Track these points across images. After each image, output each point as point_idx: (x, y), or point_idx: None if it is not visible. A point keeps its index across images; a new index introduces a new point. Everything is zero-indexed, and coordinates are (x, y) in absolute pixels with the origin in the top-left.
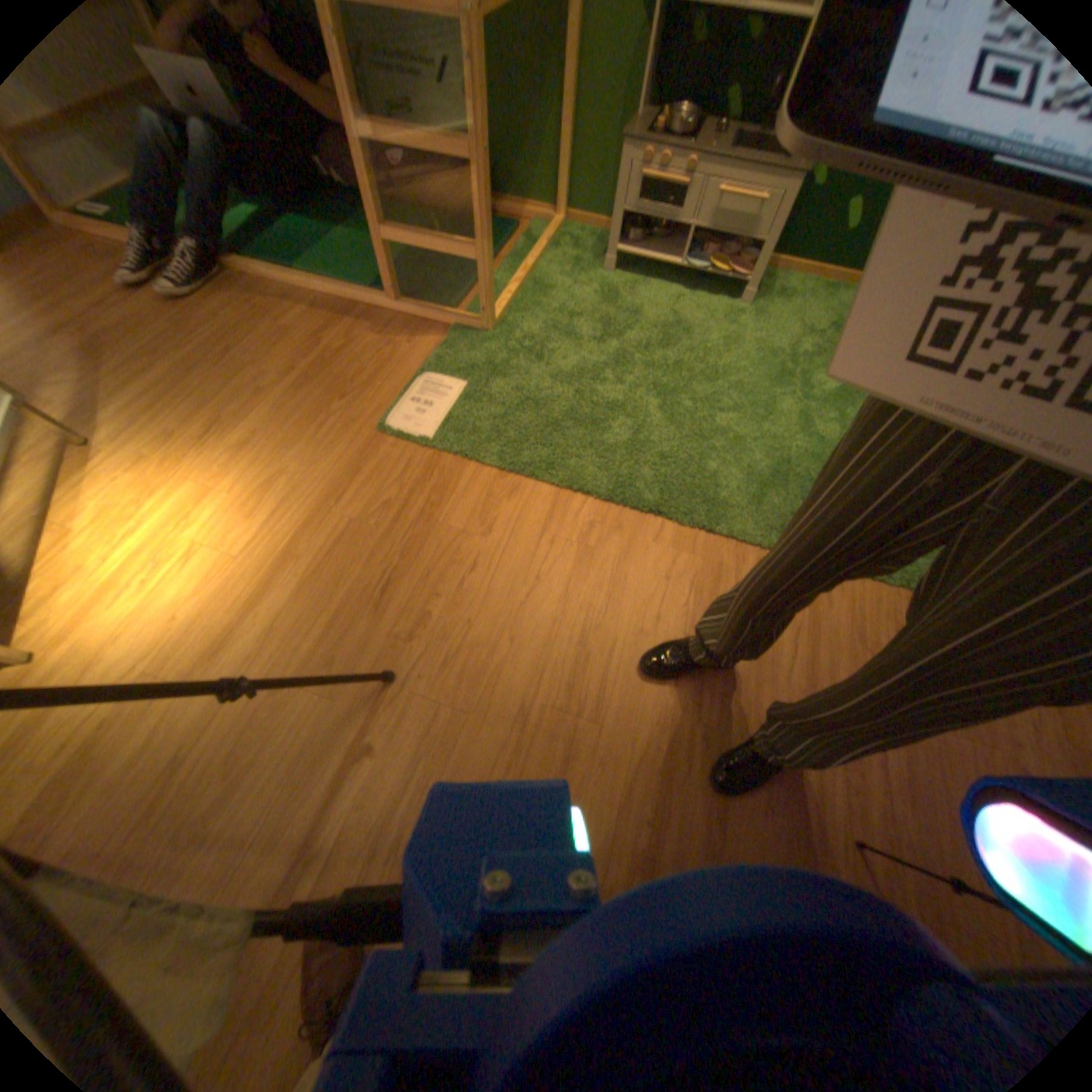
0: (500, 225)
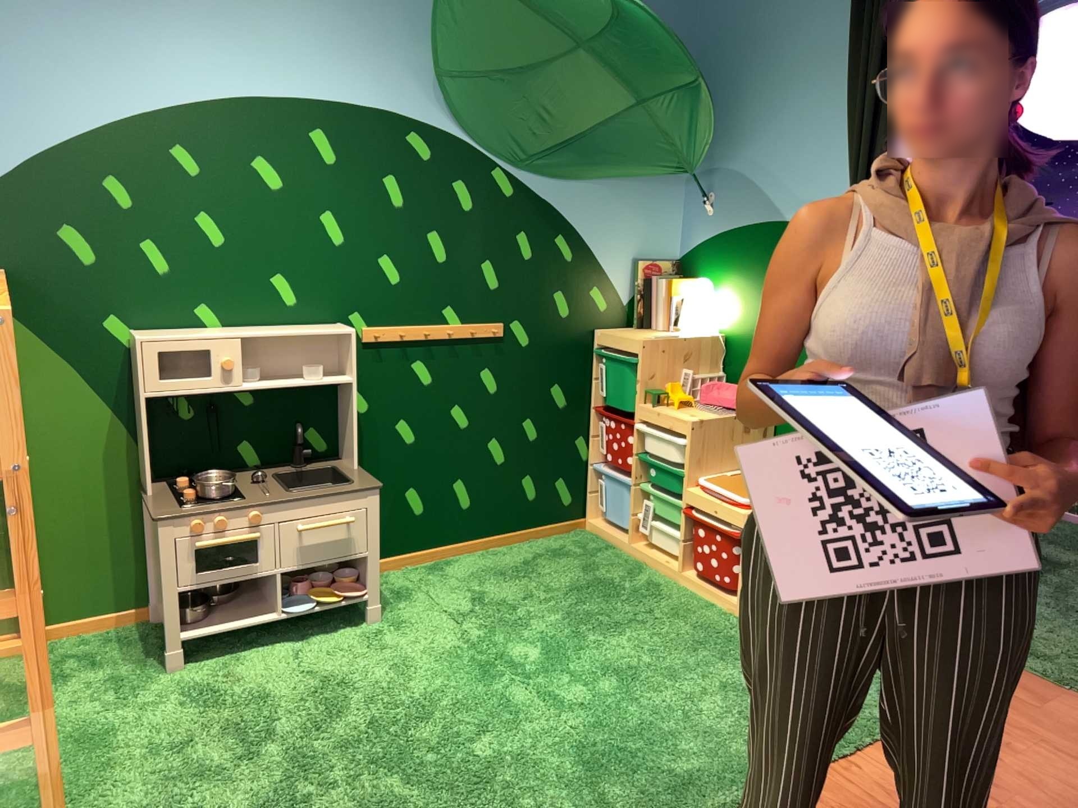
0: None
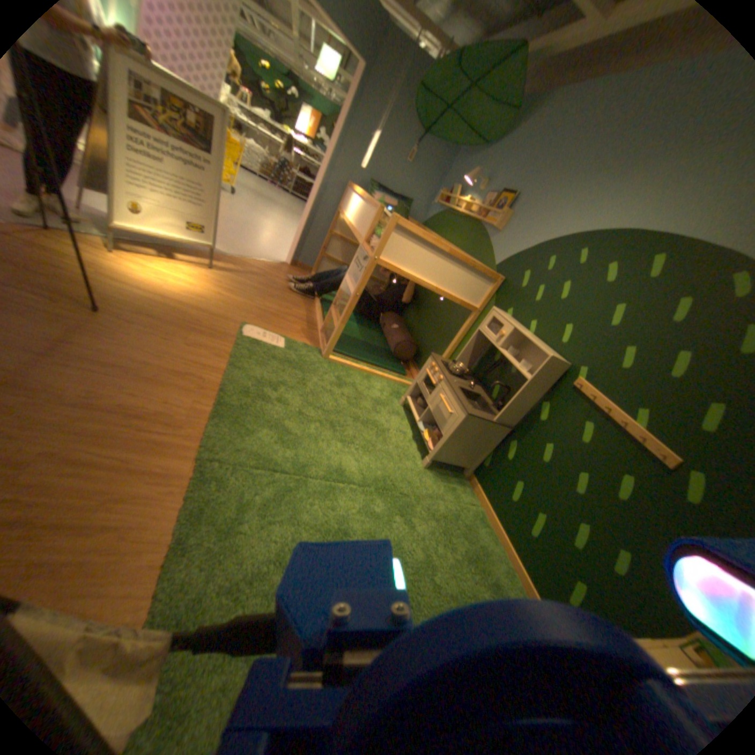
0: (398, 369)
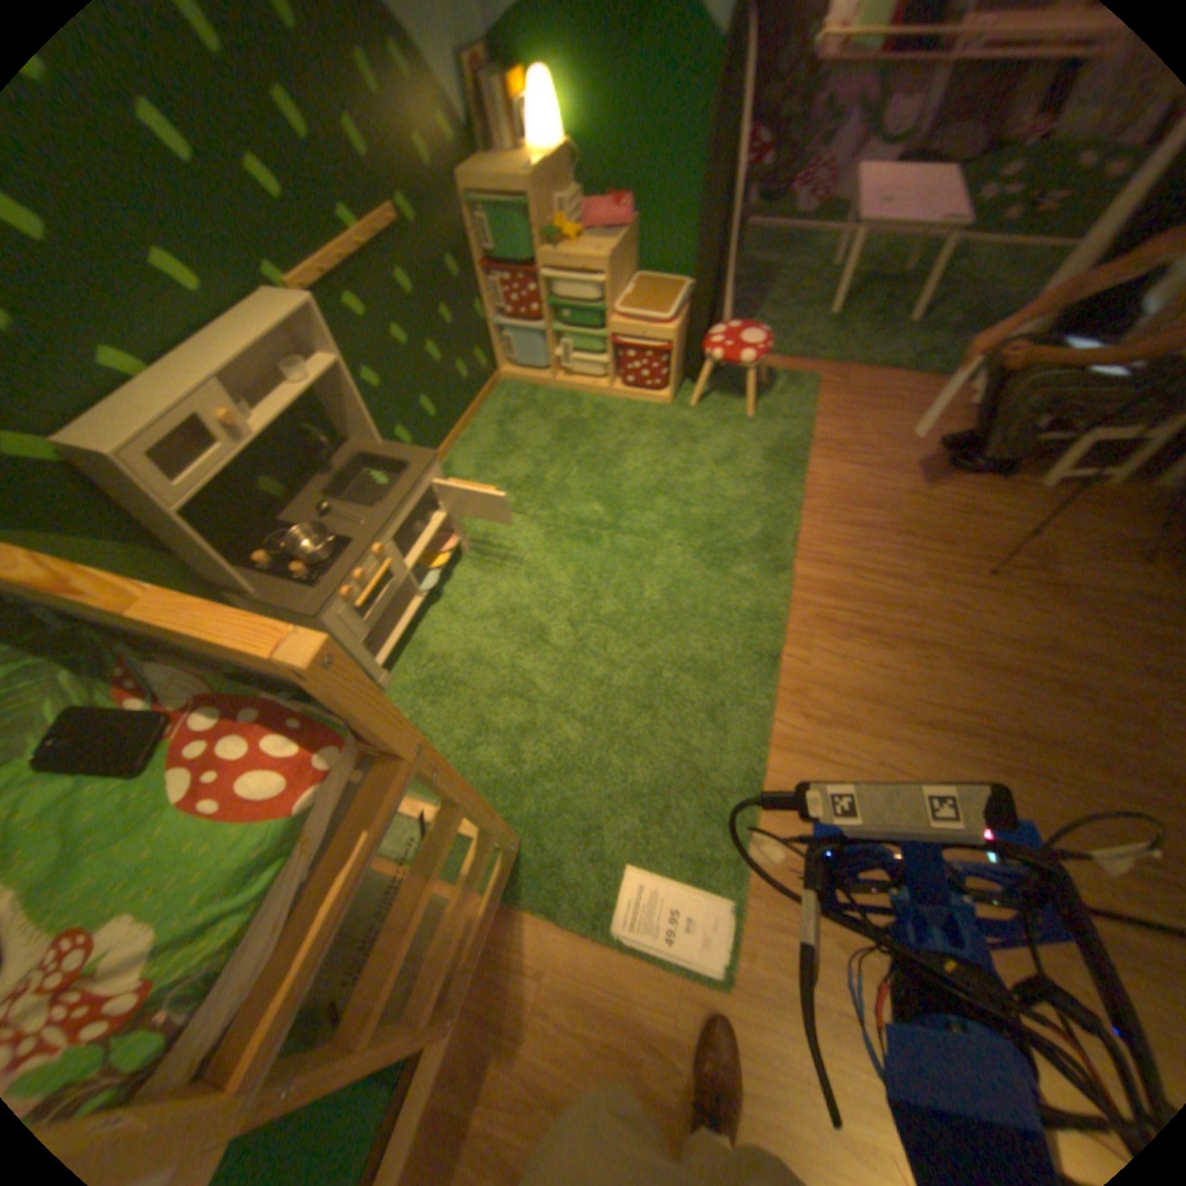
0: None
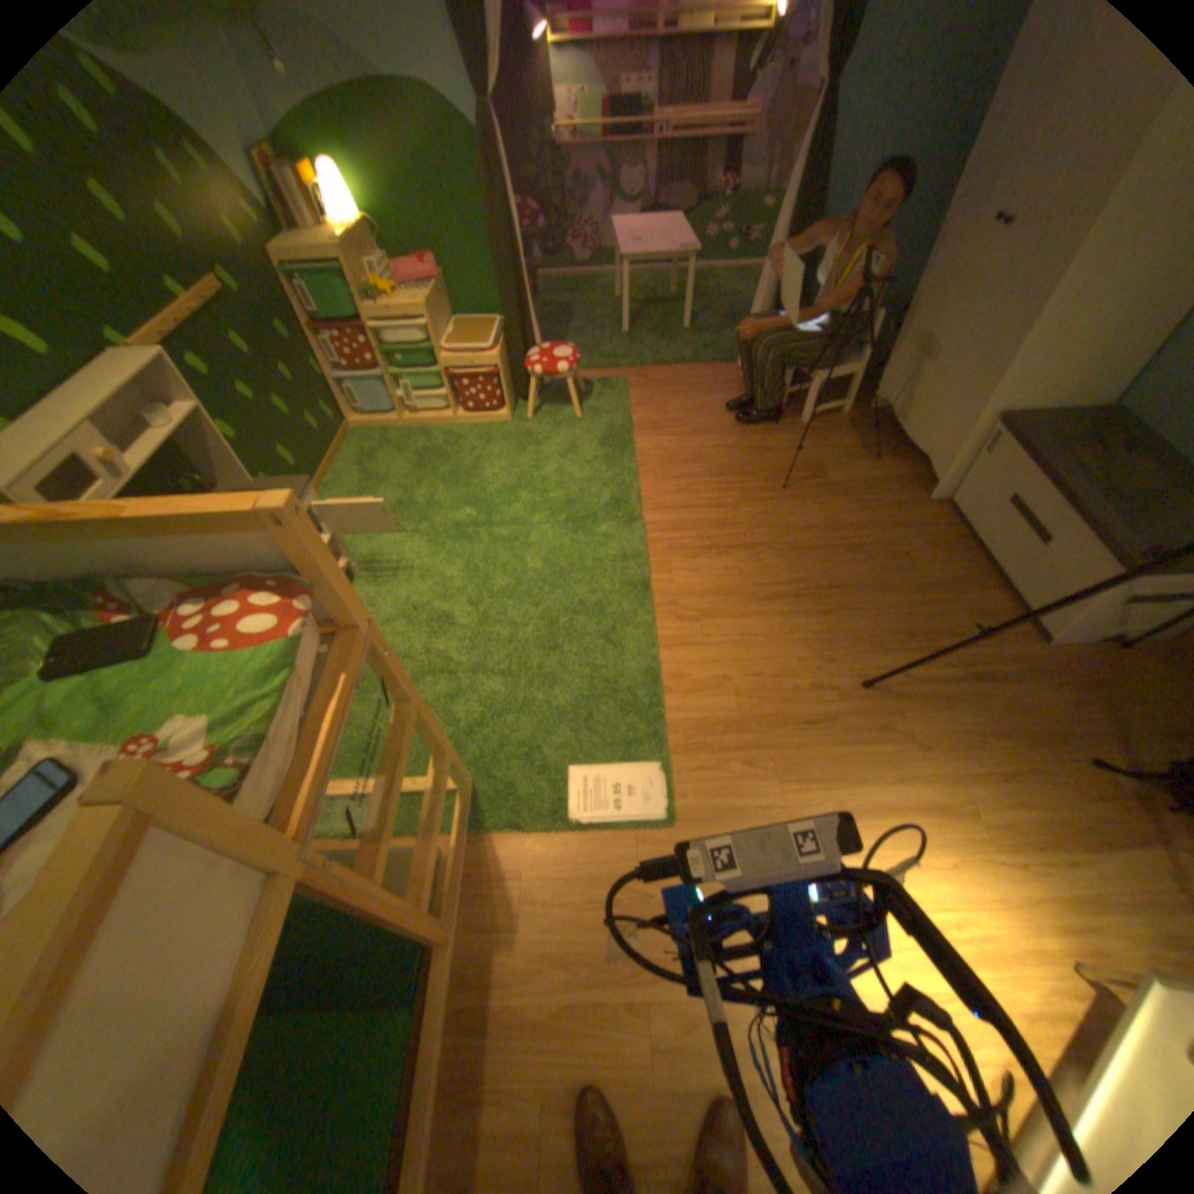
0: None
